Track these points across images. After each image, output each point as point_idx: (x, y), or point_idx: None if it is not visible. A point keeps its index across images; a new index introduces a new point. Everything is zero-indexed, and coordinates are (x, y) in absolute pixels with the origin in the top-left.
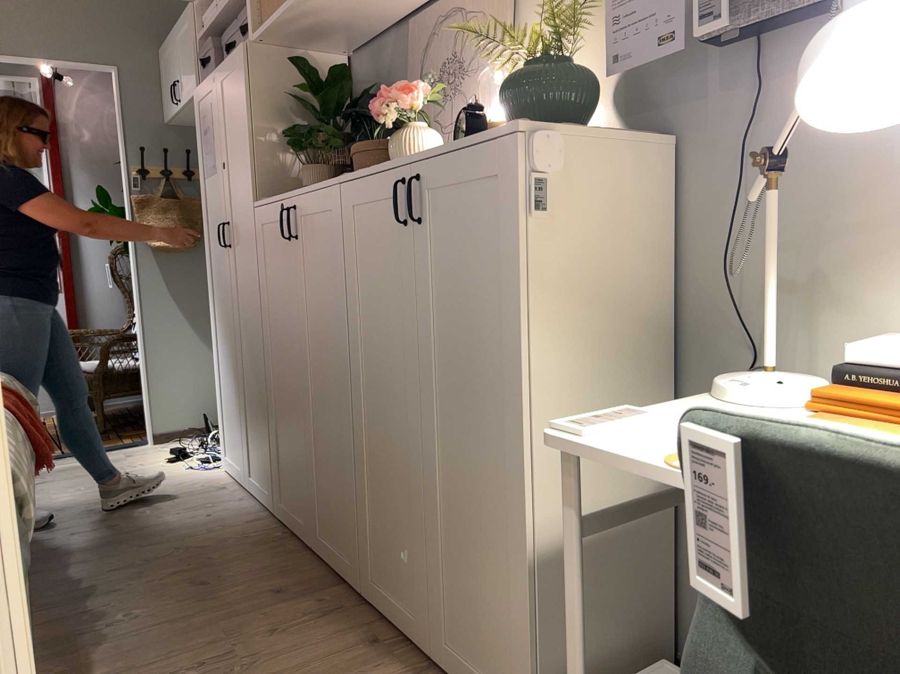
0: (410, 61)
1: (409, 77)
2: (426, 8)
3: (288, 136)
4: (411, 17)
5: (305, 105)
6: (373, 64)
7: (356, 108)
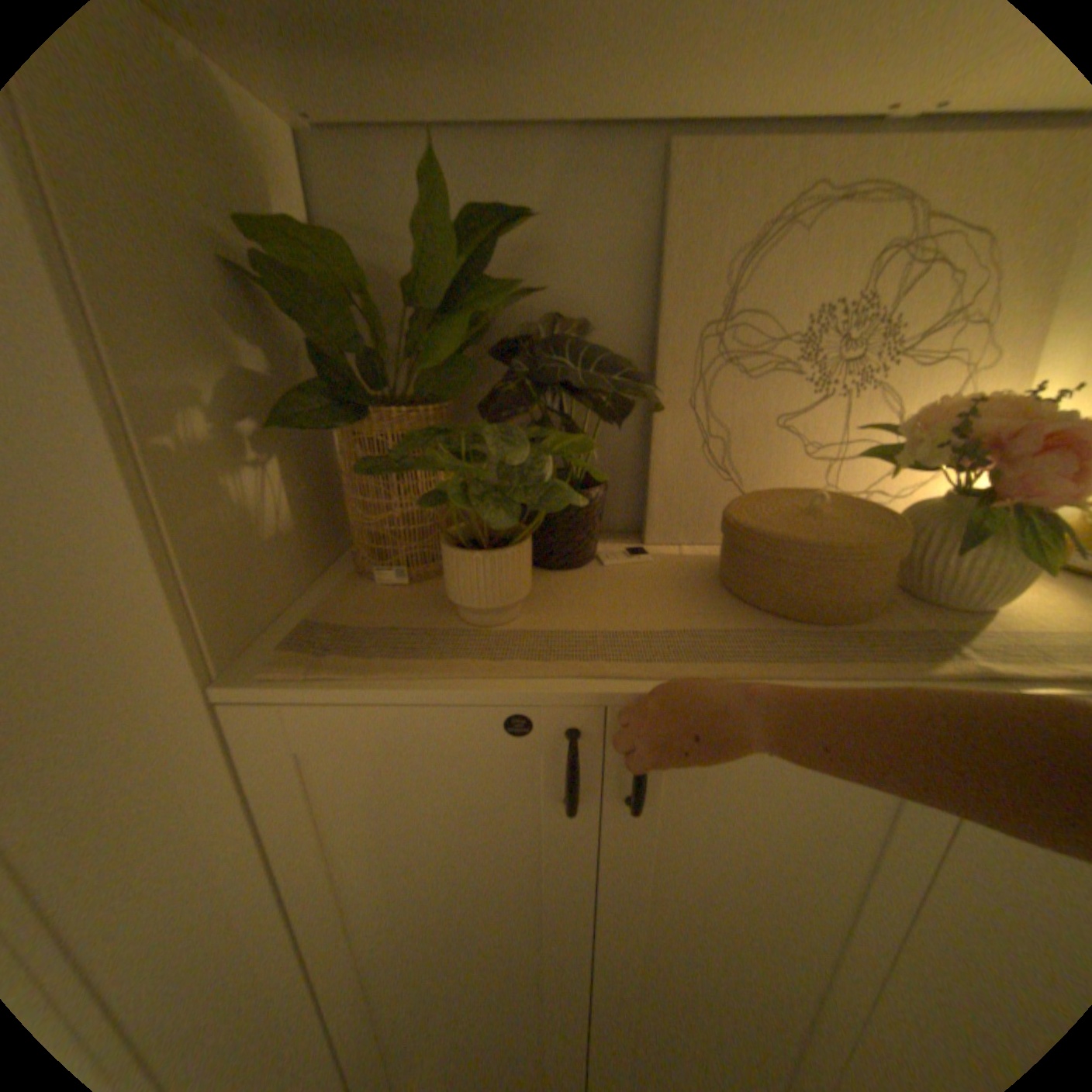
0: (675, 253)
1: (669, 293)
2: (734, 123)
3: (278, 414)
4: (680, 126)
5: (270, 287)
6: (454, 199)
7: (525, 347)
